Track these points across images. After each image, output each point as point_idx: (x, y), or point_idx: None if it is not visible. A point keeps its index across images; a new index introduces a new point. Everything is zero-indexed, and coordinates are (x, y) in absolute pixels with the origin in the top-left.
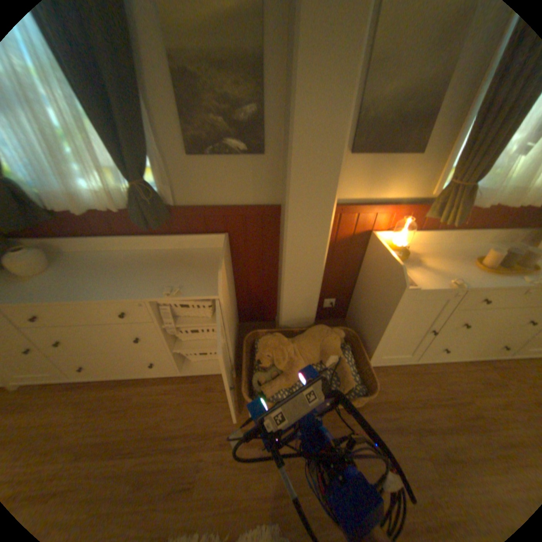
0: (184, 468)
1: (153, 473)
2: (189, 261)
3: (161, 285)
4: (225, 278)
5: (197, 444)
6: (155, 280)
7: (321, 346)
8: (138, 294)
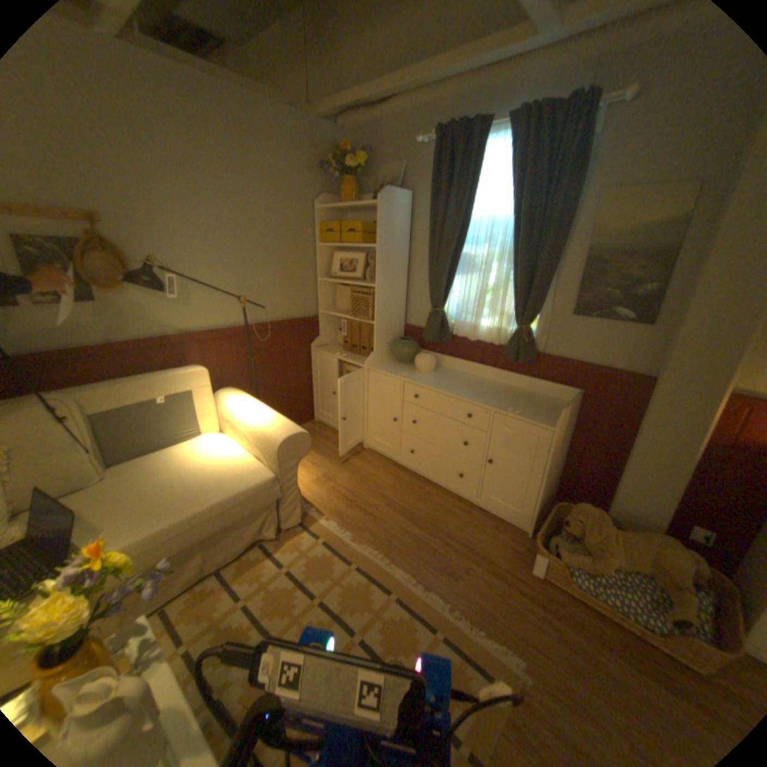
0: (457, 565)
1: (433, 550)
2: (536, 401)
3: (507, 406)
4: (565, 423)
5: (473, 558)
6: (503, 402)
7: (660, 555)
8: (488, 405)
